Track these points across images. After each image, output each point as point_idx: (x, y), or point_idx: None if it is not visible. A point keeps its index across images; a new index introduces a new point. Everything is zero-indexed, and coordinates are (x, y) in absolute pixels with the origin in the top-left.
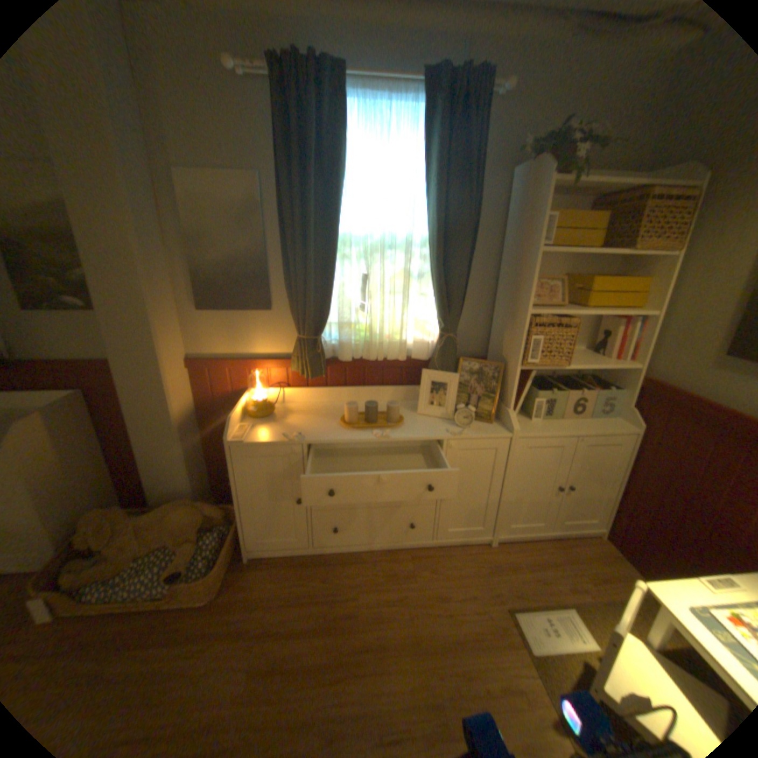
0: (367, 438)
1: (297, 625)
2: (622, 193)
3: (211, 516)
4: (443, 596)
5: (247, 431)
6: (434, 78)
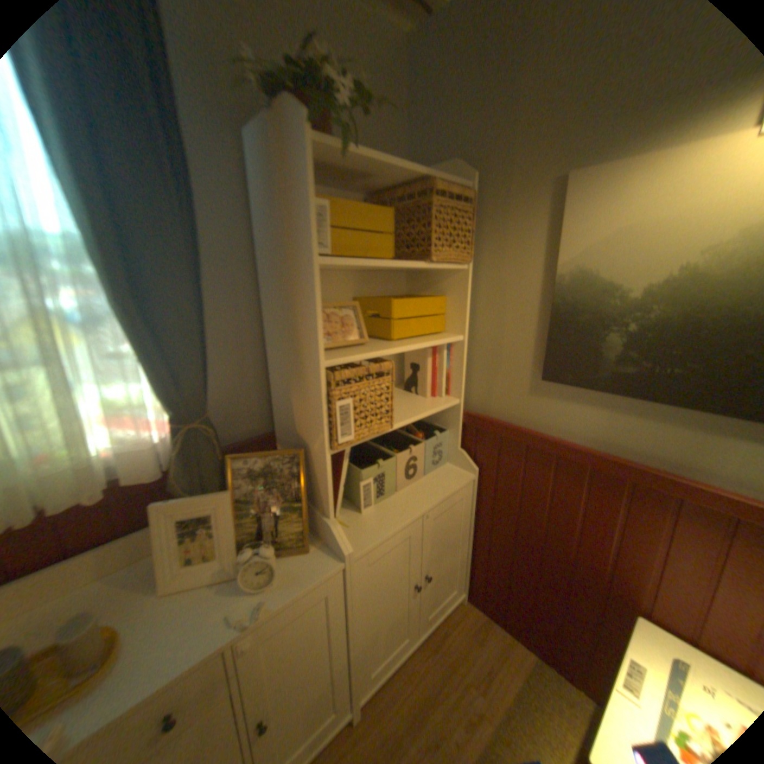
0: None
1: None
2: (396, 189)
3: None
4: None
5: None
6: None
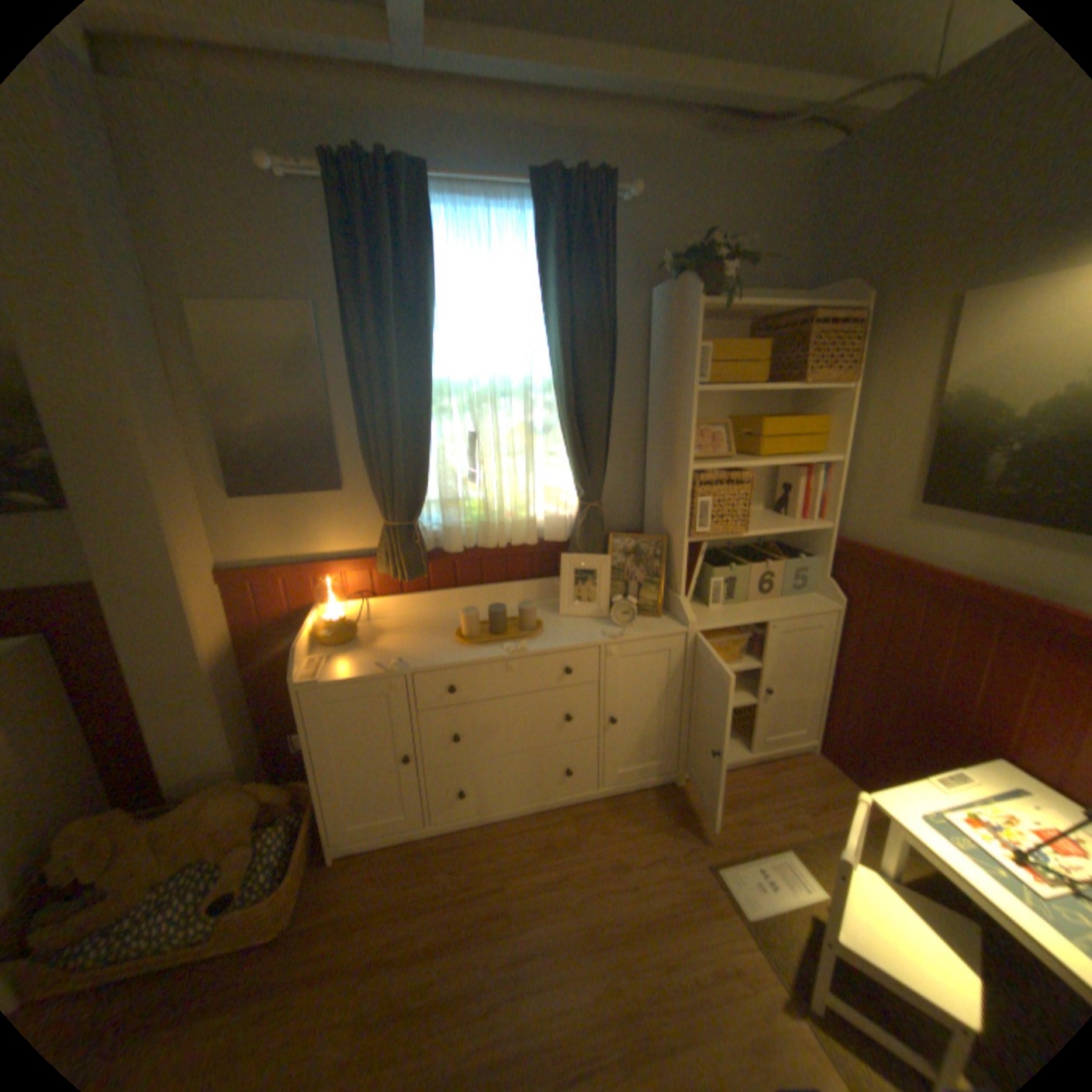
0: (496, 656)
1: (419, 943)
2: (782, 316)
3: (269, 802)
4: (620, 864)
5: (321, 666)
6: (541, 183)
